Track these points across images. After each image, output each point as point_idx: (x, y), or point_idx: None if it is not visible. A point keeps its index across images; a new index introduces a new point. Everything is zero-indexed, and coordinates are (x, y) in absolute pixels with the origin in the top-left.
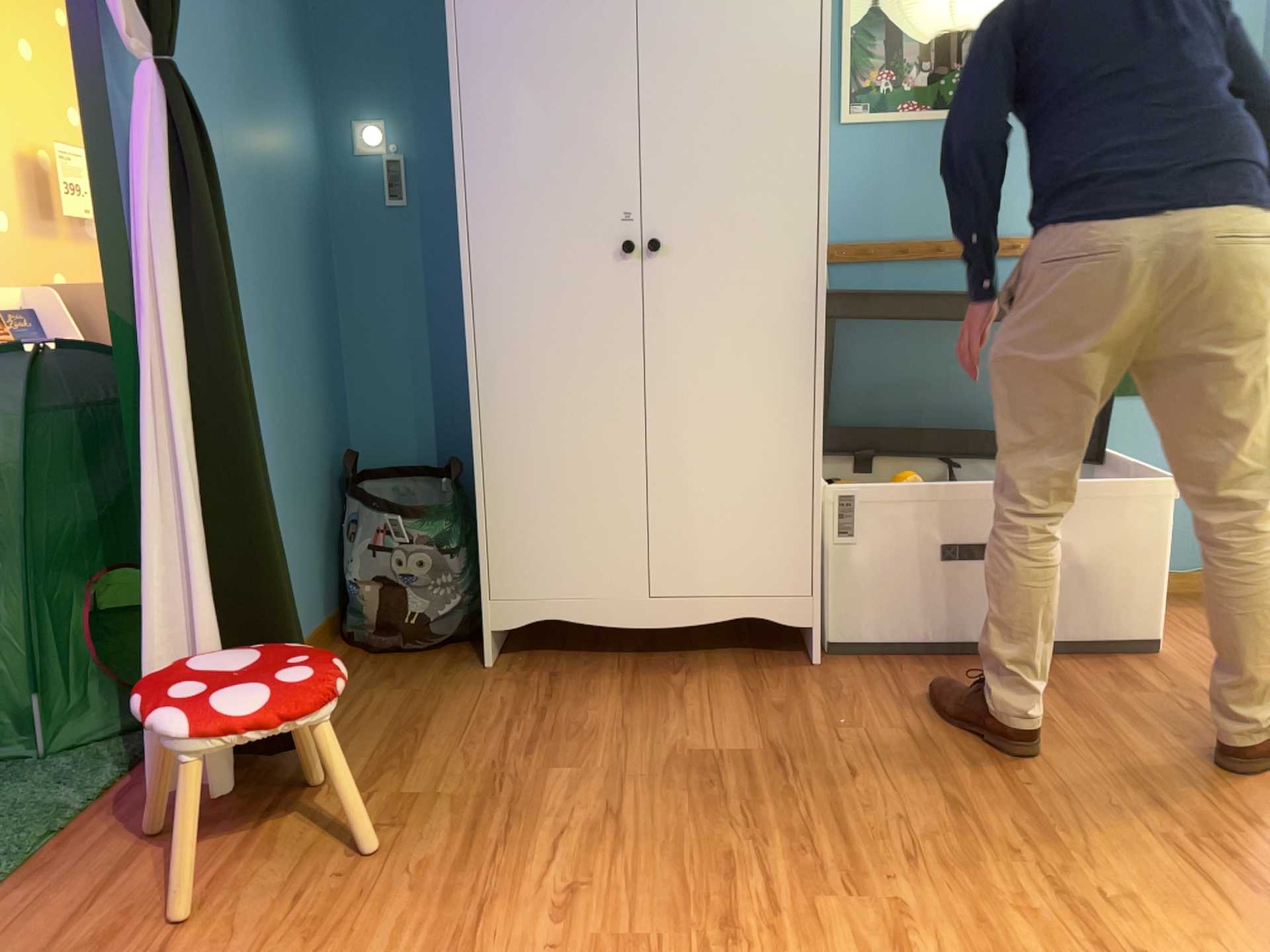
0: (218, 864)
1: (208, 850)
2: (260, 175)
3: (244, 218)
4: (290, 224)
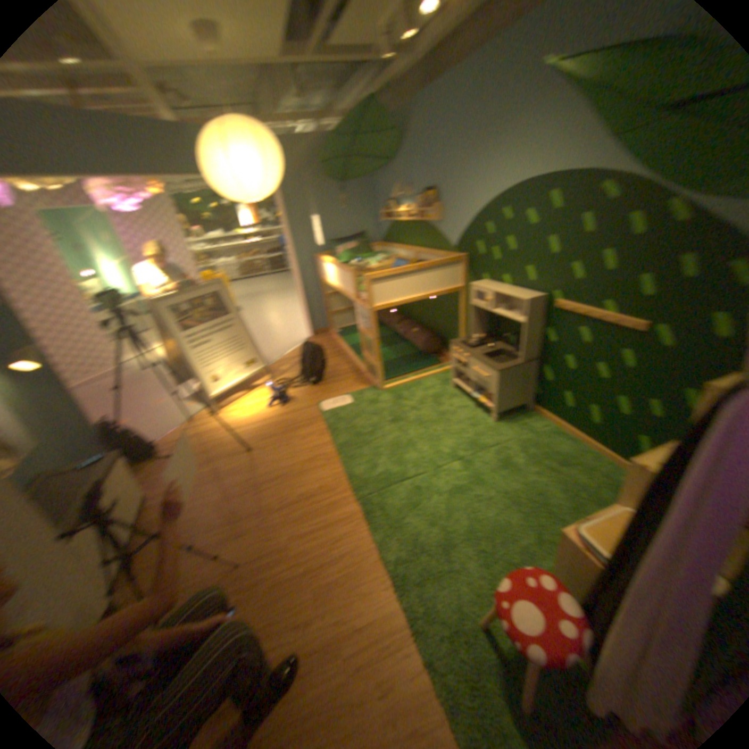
0: None
1: None
2: None
3: None
4: None
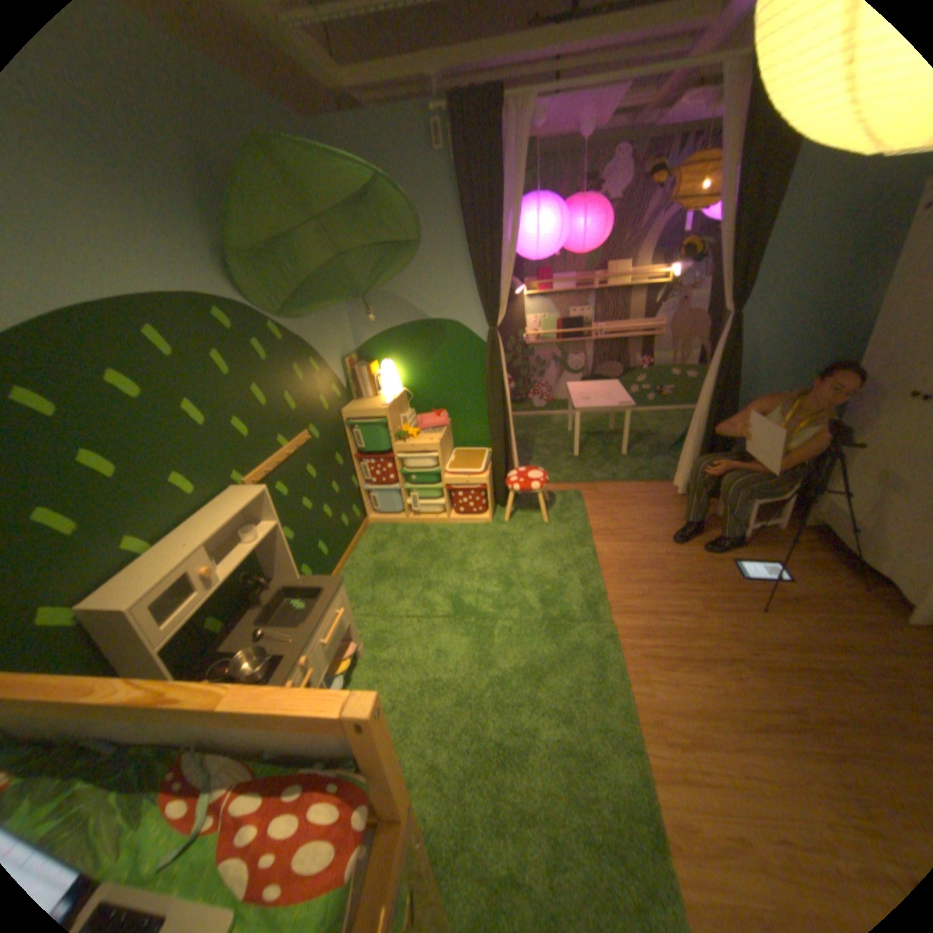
0: (661, 505)
1: (664, 502)
2: (823, 324)
3: (800, 343)
4: (844, 340)
